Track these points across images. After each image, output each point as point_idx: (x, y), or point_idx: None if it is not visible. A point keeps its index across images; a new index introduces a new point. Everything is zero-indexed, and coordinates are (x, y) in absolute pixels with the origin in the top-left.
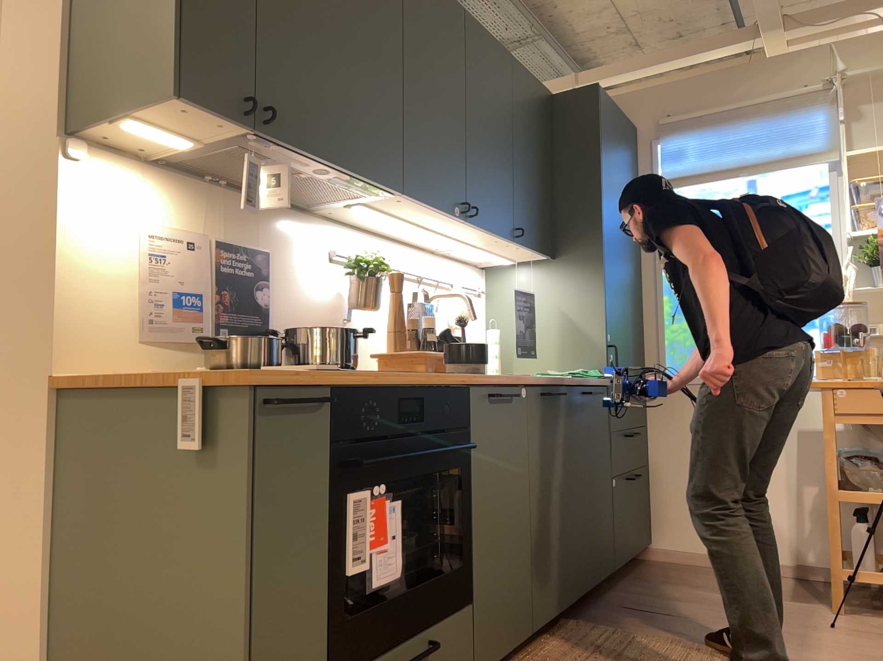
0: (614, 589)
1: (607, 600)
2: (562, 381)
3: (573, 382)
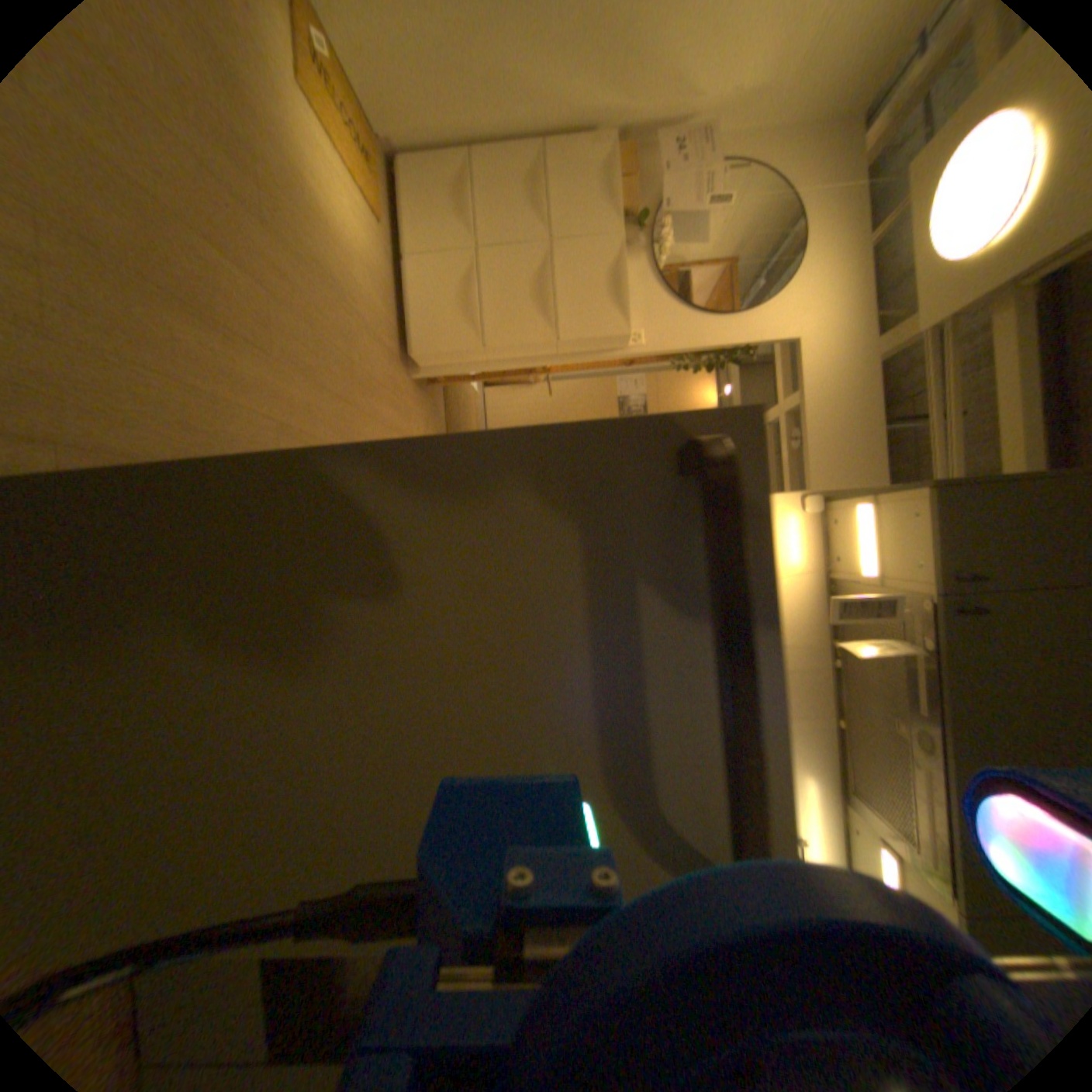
0: None
1: None
2: None
3: None
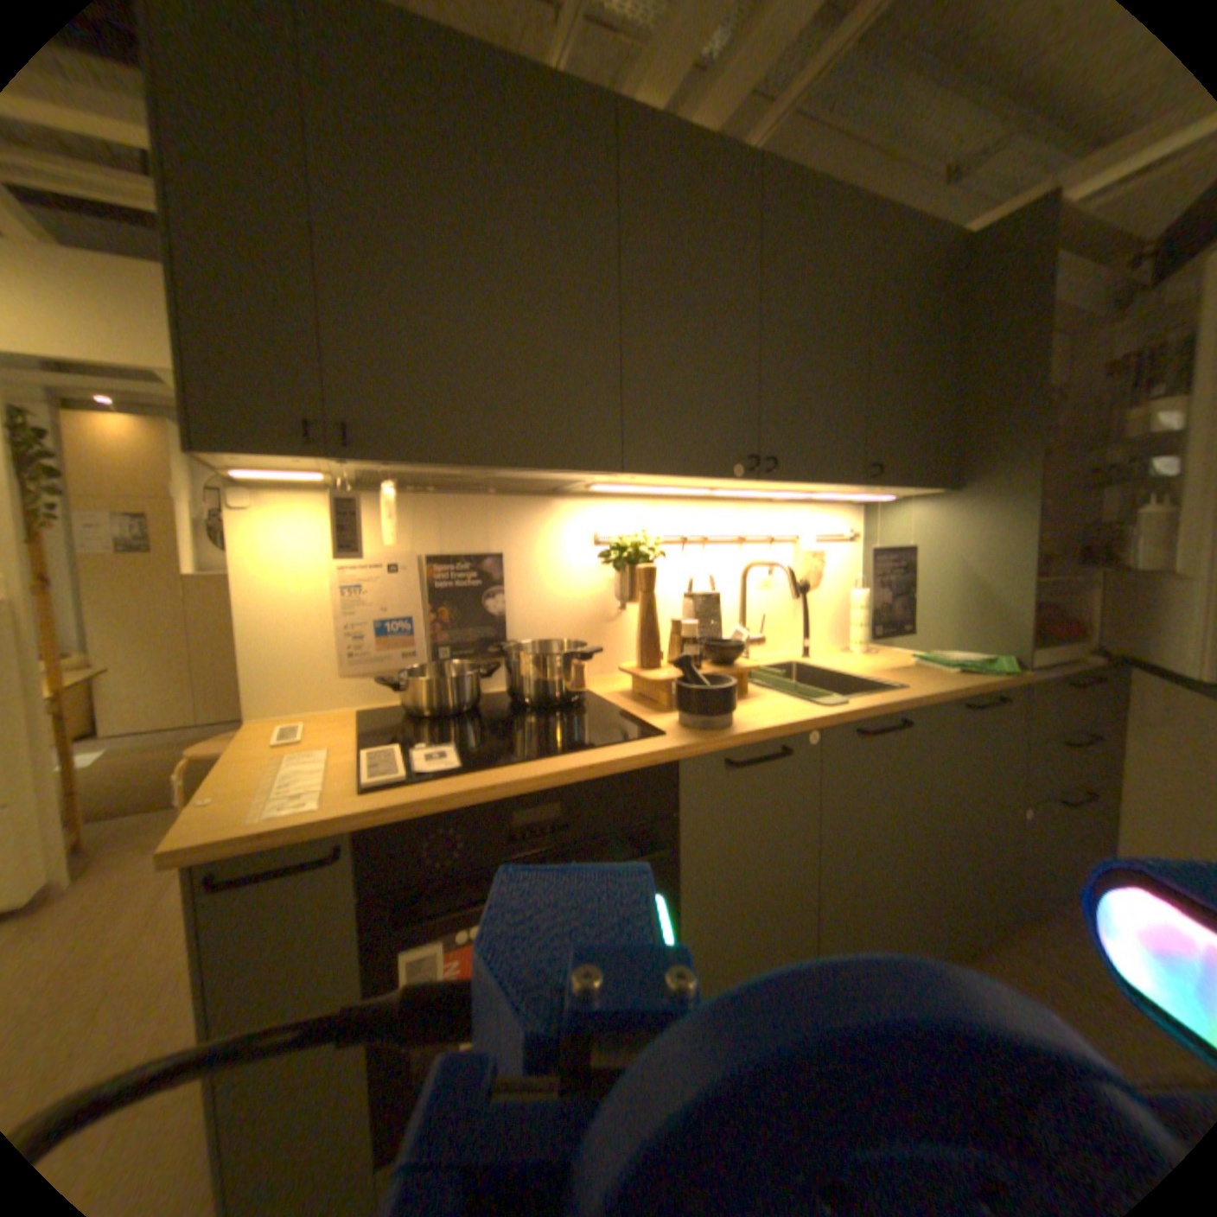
0: (1013, 945)
1: (990, 966)
2: (904, 703)
3: (931, 699)
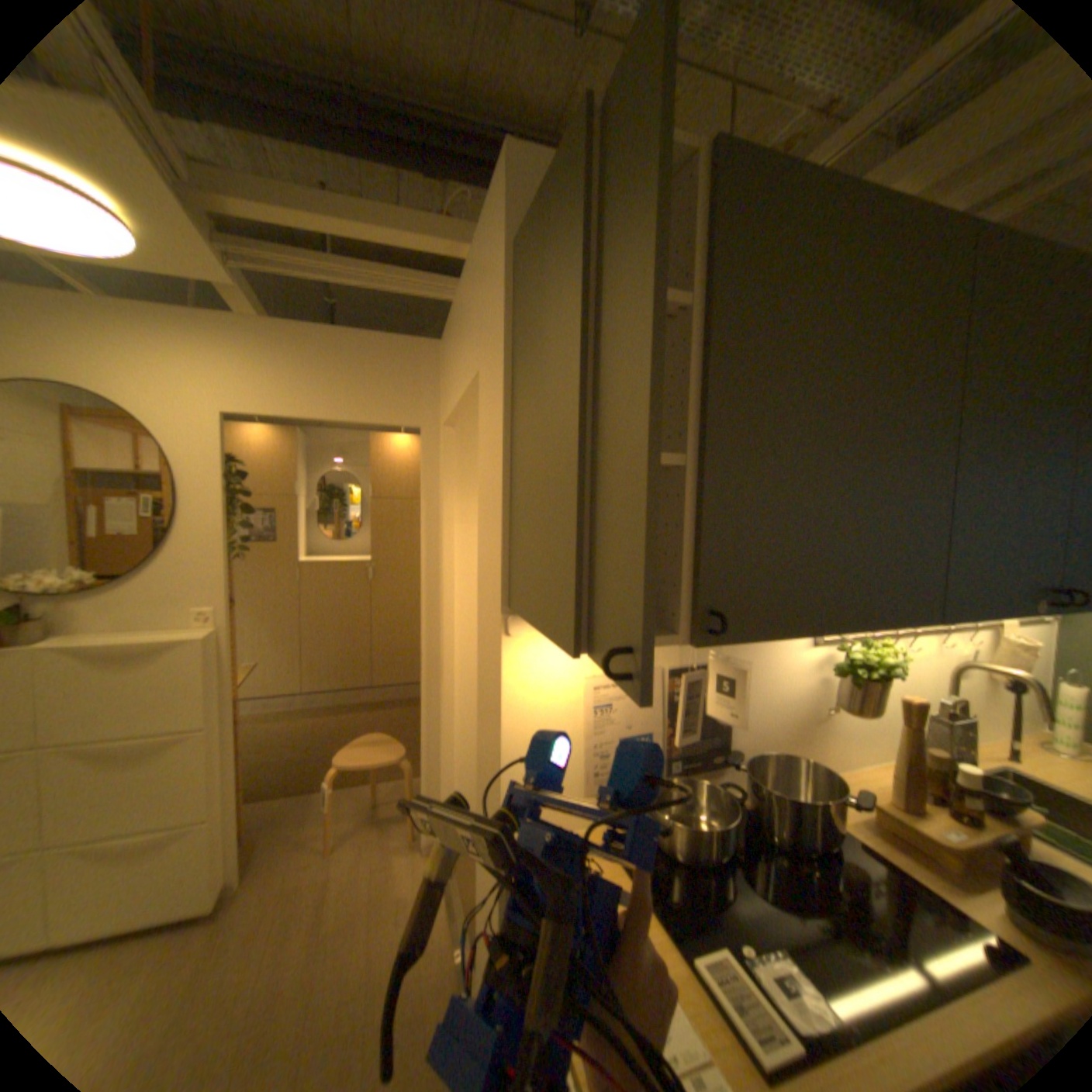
0: None
1: None
2: None
3: None
